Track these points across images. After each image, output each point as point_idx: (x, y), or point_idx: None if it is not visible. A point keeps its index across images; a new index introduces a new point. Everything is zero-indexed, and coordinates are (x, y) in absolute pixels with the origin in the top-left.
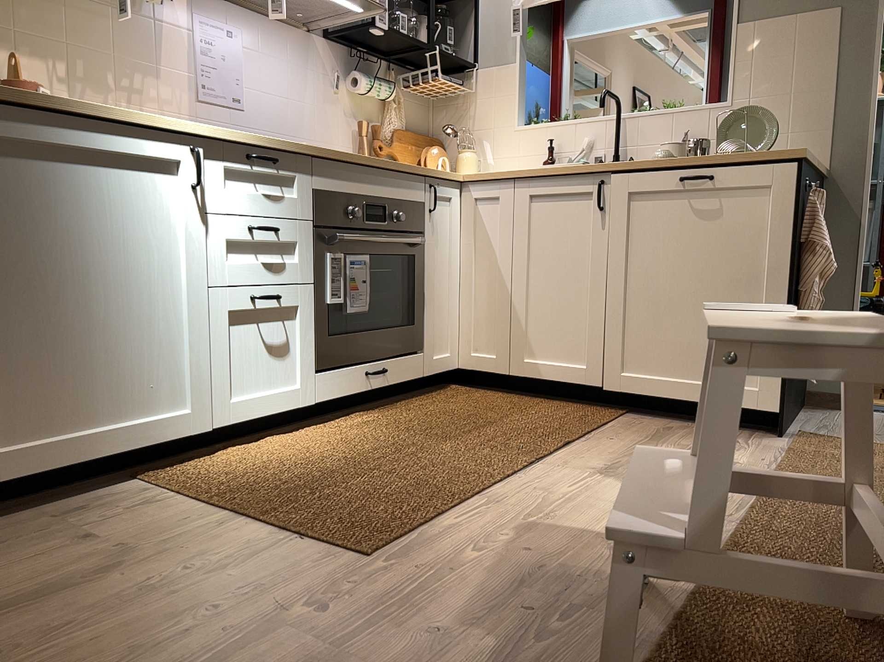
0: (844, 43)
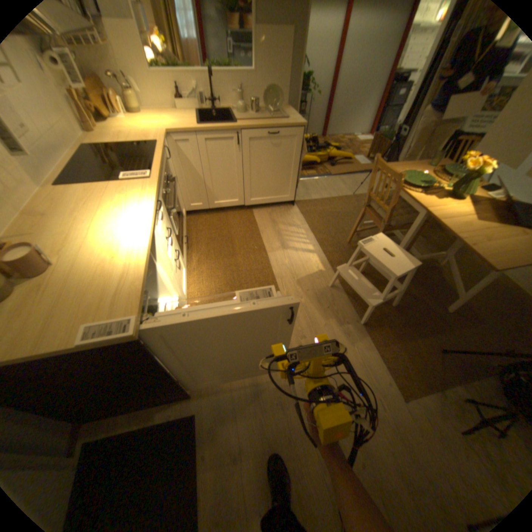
0: (296, 46)
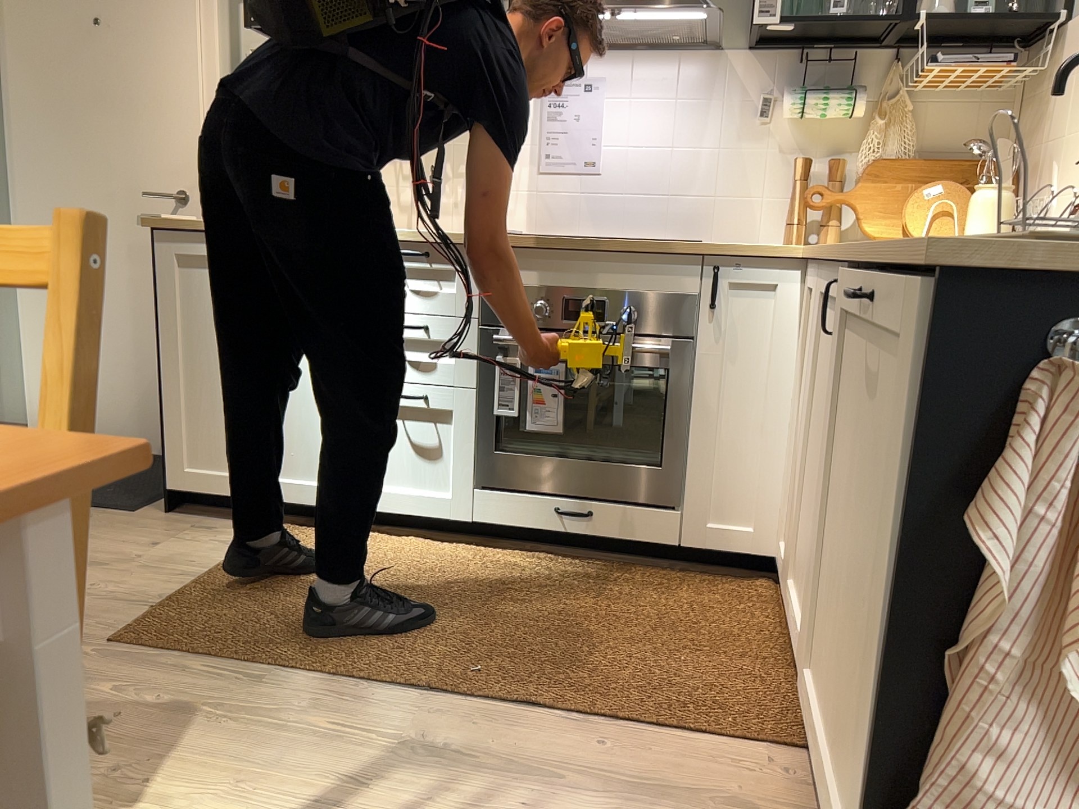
0: None
